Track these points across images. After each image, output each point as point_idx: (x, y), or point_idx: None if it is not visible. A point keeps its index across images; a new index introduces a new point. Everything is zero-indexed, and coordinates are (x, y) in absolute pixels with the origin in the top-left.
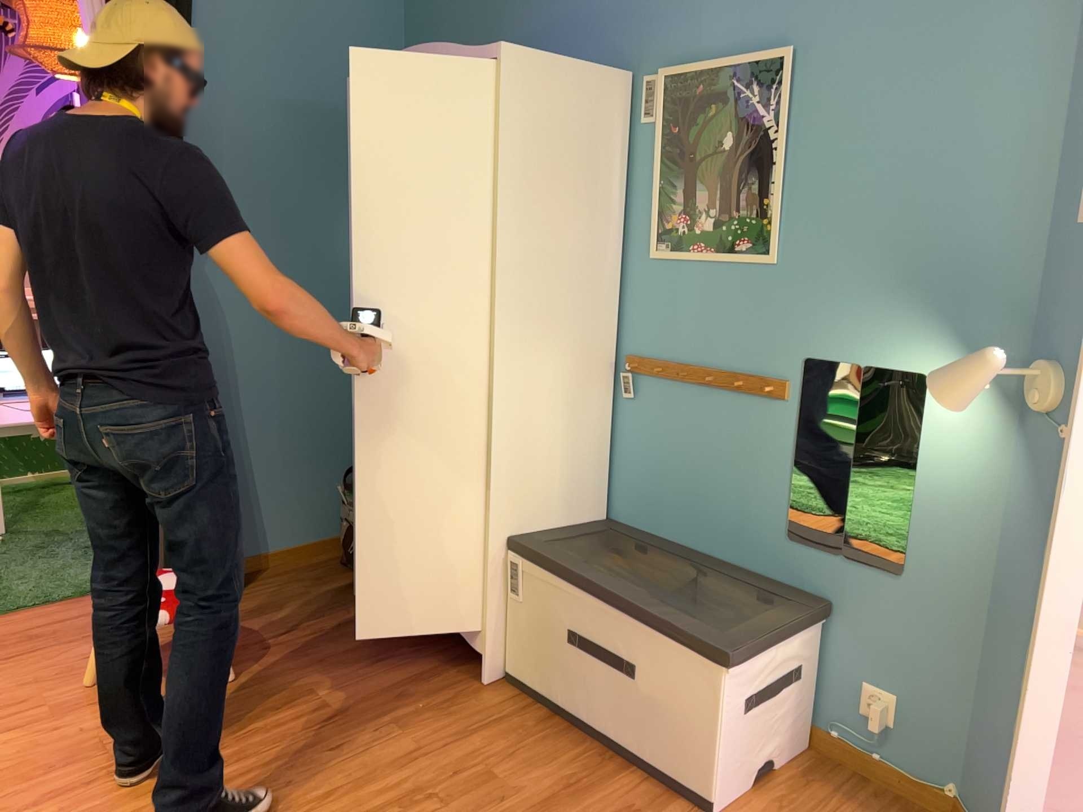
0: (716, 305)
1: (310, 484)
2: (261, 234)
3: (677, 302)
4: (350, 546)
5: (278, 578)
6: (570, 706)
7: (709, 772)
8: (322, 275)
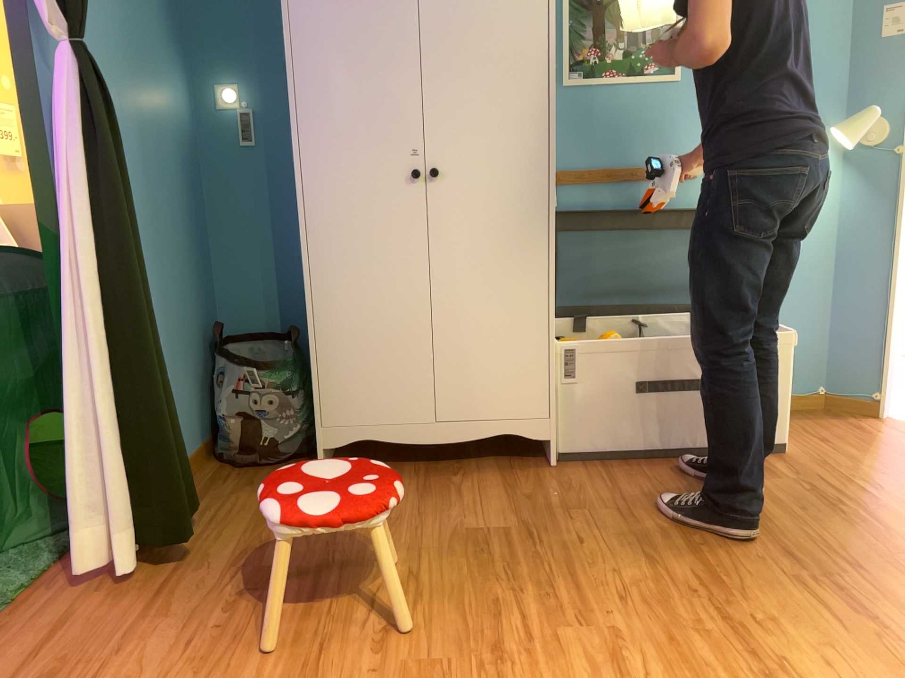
0: (629, 119)
1: (181, 383)
2: (114, 65)
3: (591, 120)
4: (264, 433)
5: (209, 494)
6: (641, 440)
7: (777, 422)
8: (159, 127)
